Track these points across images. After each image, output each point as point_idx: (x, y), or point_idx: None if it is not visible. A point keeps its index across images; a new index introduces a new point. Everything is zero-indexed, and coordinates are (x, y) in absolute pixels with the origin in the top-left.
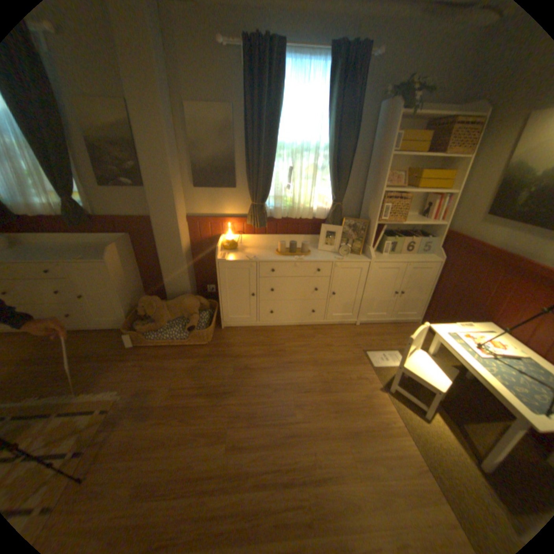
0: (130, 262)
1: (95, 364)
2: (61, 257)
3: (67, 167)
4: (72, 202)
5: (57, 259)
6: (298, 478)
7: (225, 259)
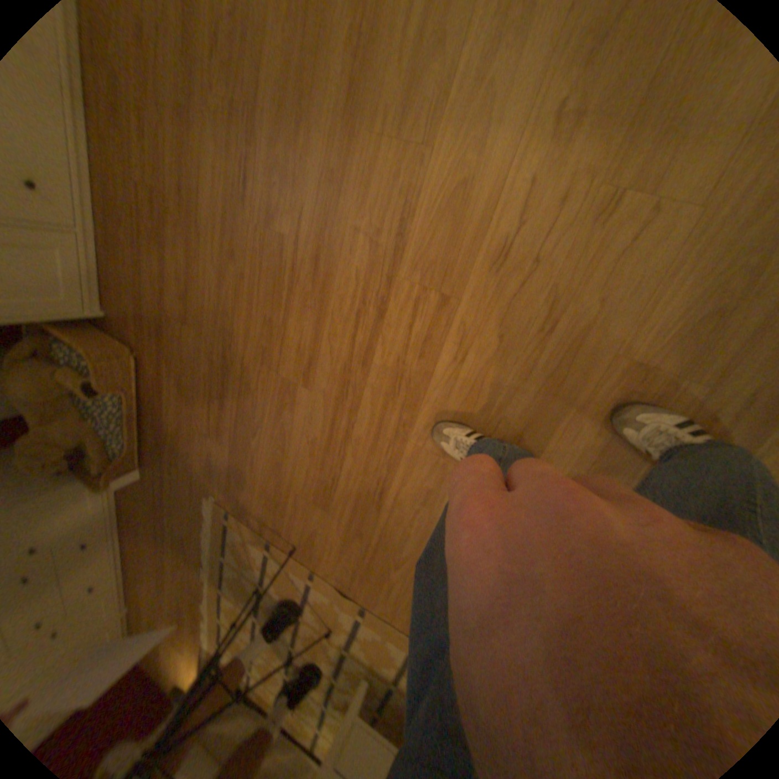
0: None
1: (158, 513)
2: None
3: None
4: None
5: None
6: (373, 283)
7: None
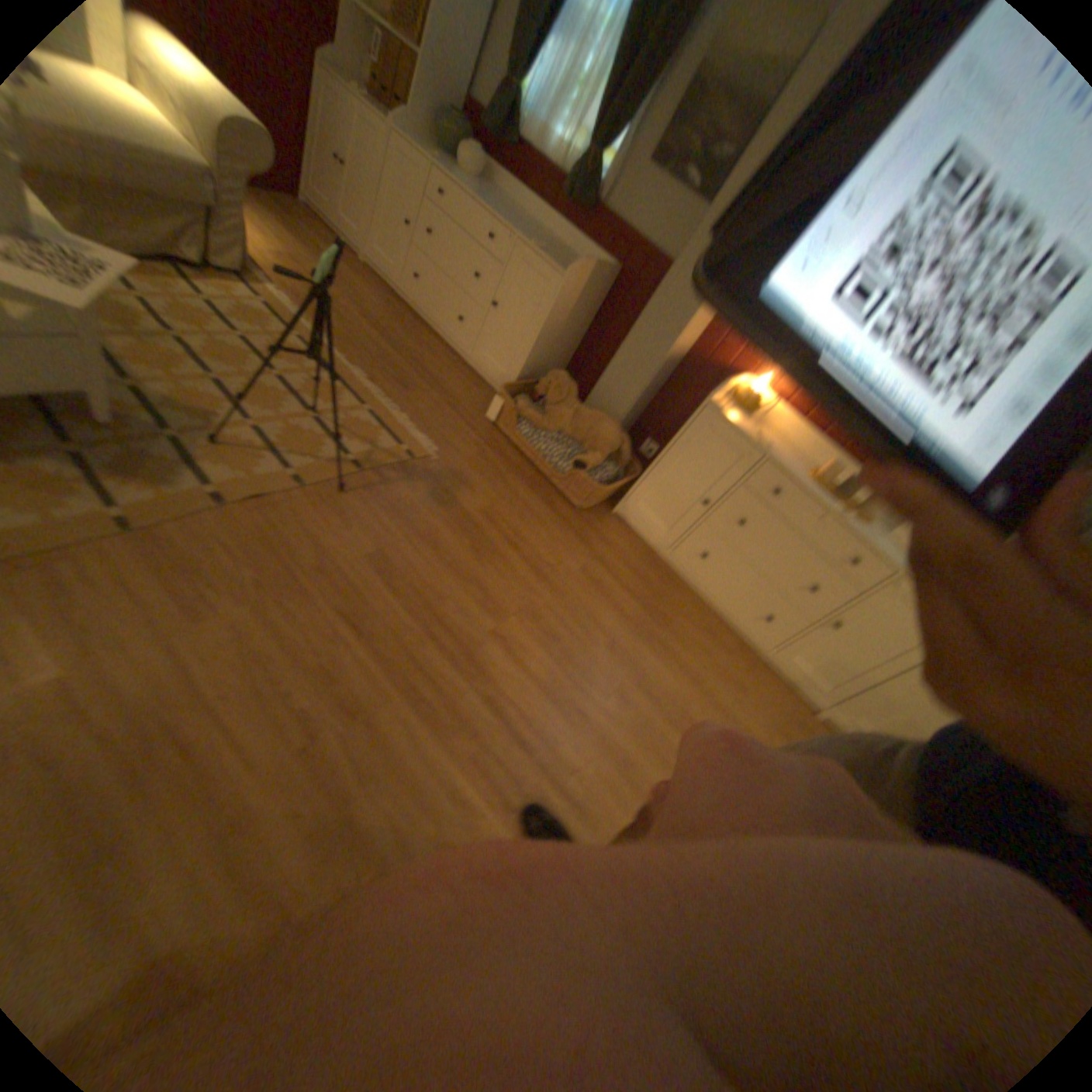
0: (587, 313)
1: (442, 402)
2: (523, 231)
3: (640, 99)
4: (600, 161)
5: (516, 230)
6: (544, 756)
7: (724, 409)
